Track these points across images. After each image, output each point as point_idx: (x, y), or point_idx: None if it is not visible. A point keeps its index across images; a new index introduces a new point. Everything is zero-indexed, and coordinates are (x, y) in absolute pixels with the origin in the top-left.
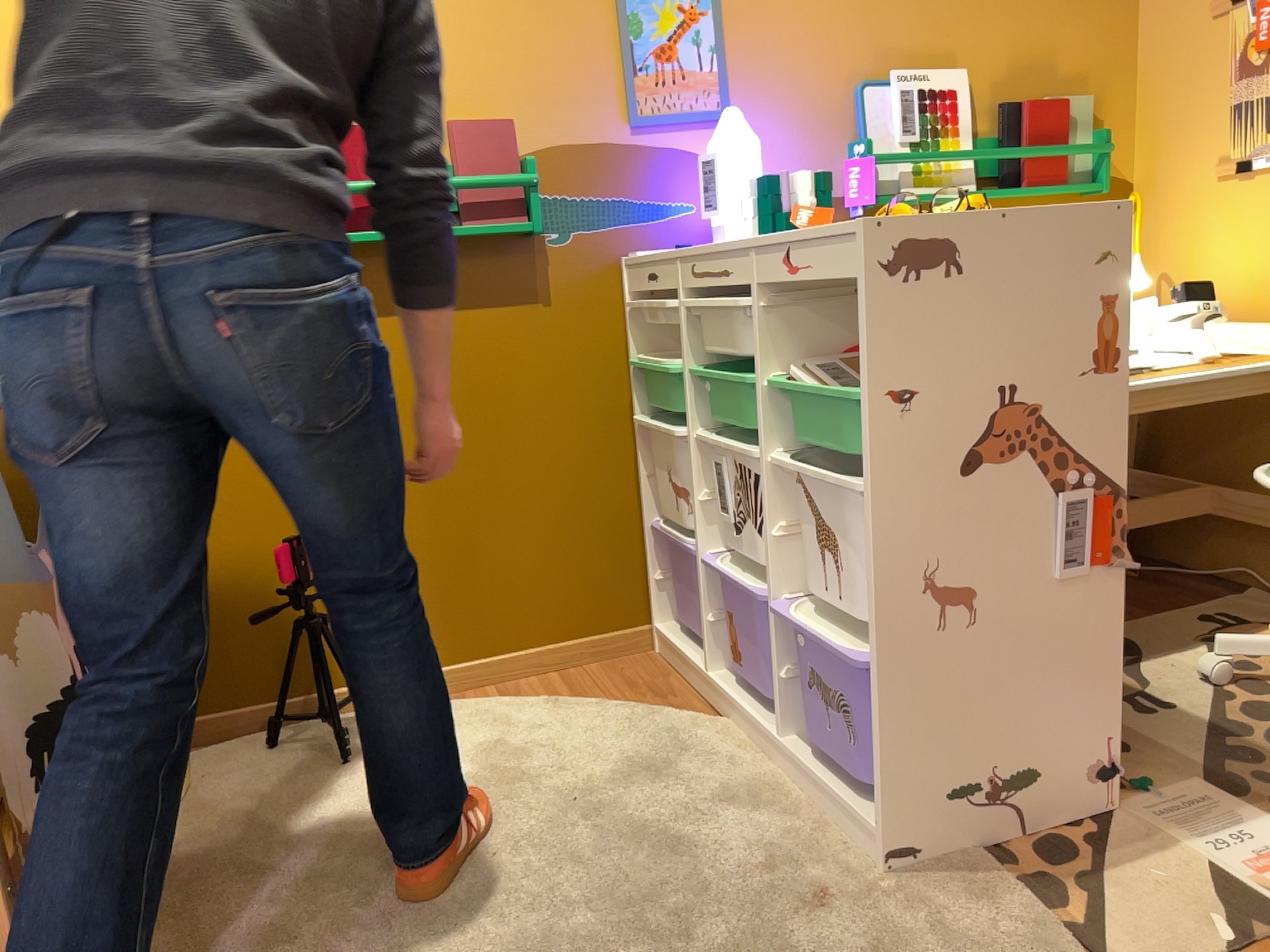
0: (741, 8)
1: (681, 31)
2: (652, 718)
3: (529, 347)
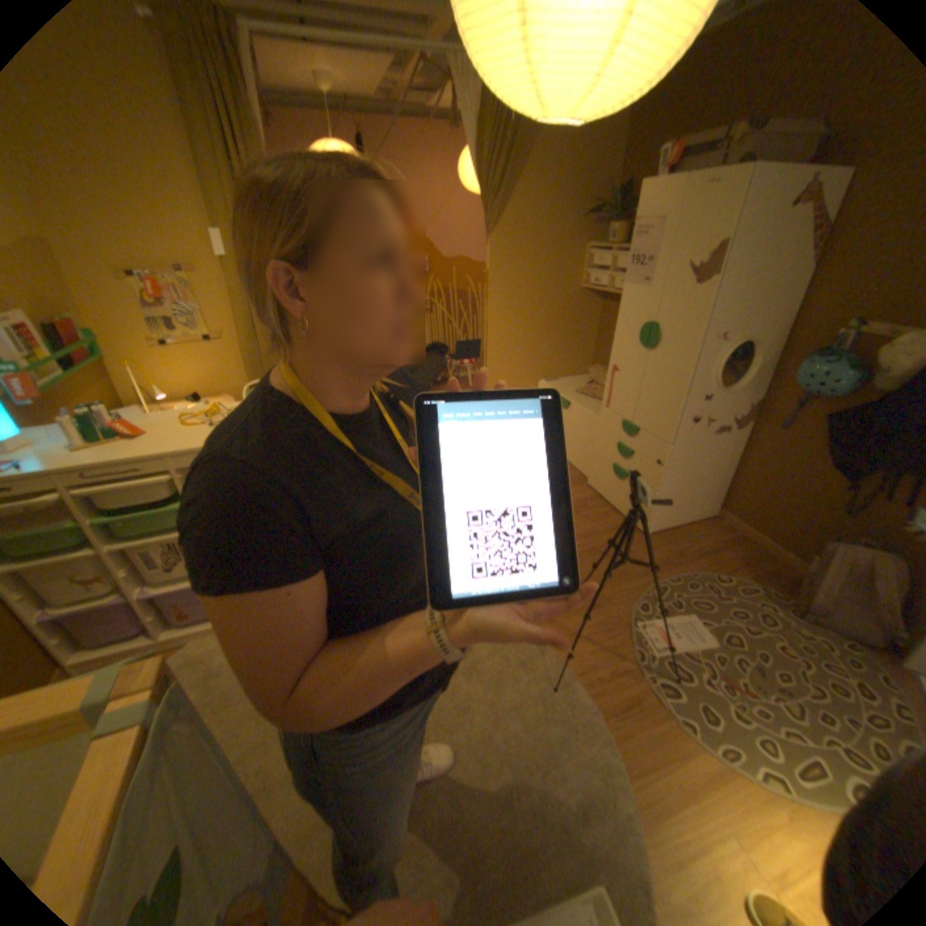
0: None
1: None
2: None
3: None
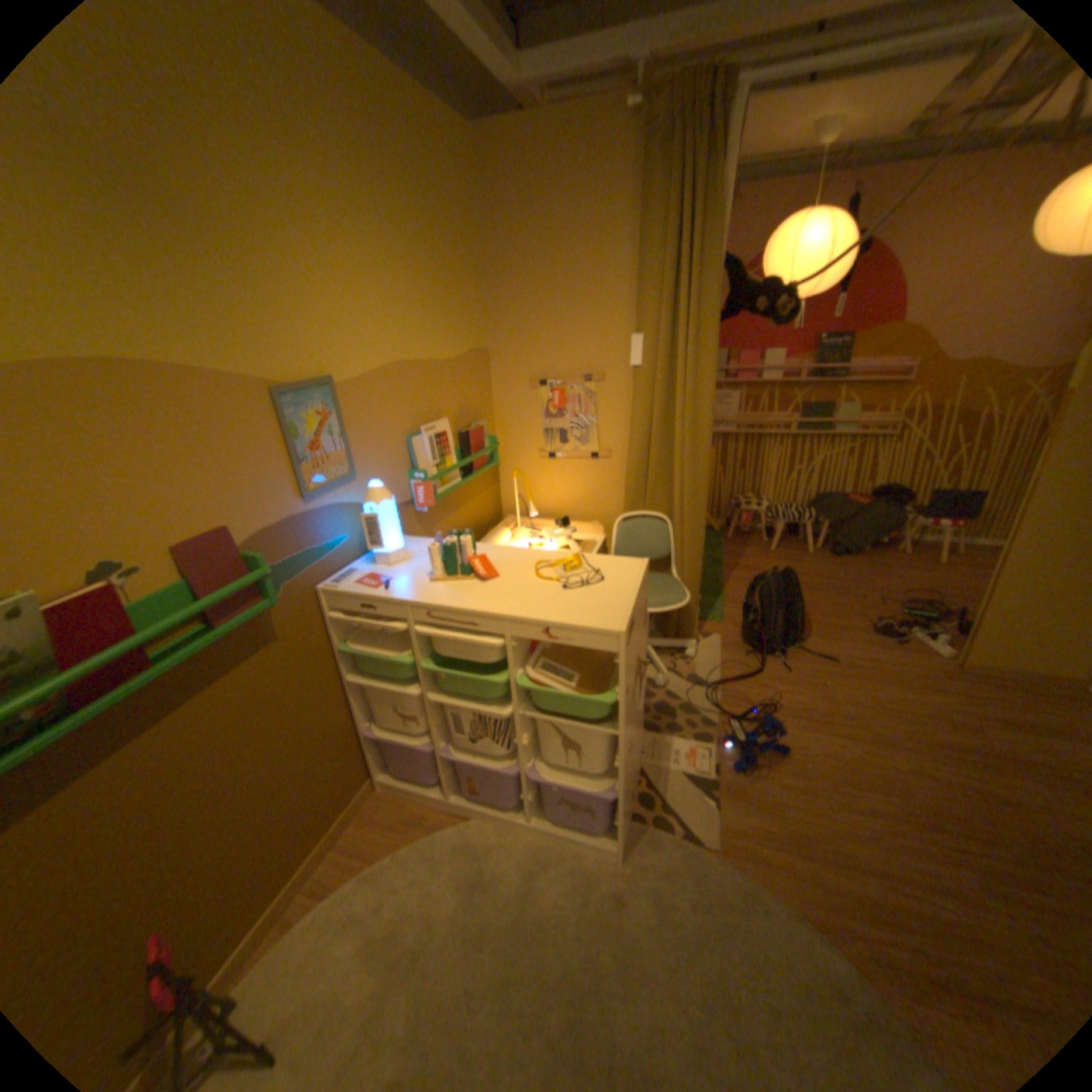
0: (349, 405)
1: (321, 428)
2: (435, 847)
3: (271, 678)
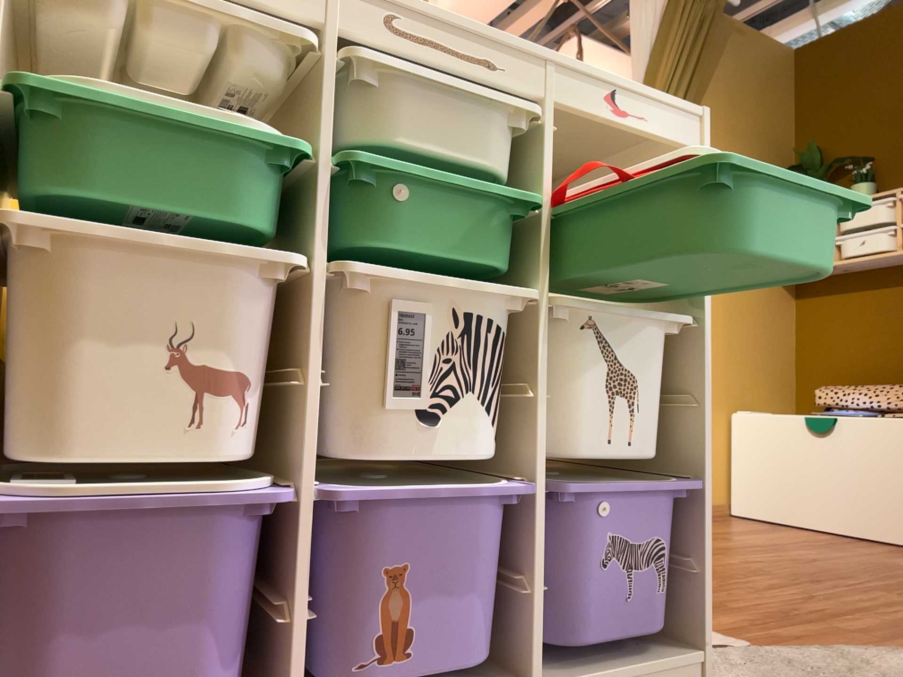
0: None
1: None
2: None
3: None
